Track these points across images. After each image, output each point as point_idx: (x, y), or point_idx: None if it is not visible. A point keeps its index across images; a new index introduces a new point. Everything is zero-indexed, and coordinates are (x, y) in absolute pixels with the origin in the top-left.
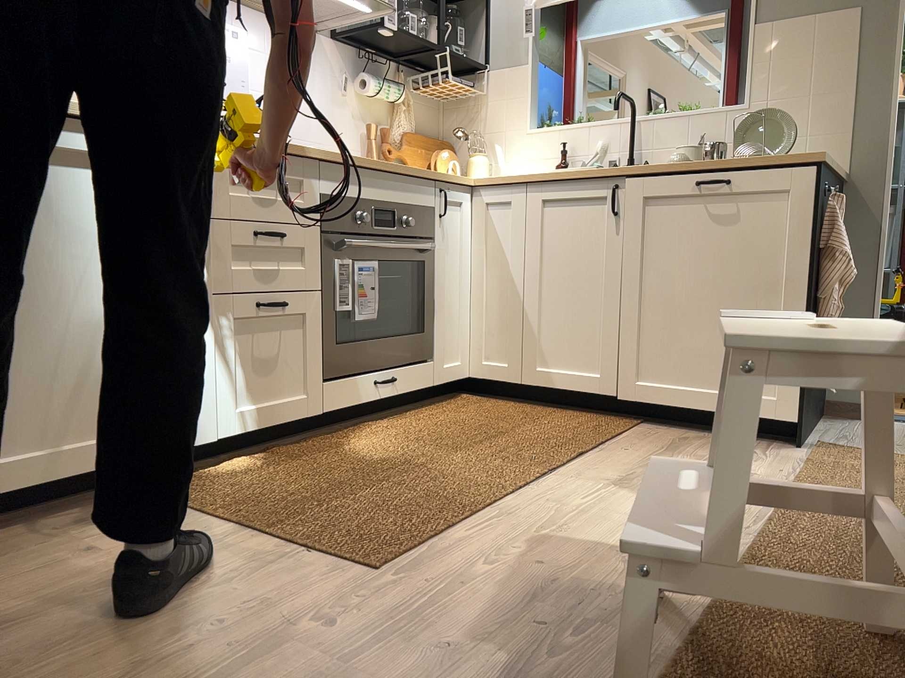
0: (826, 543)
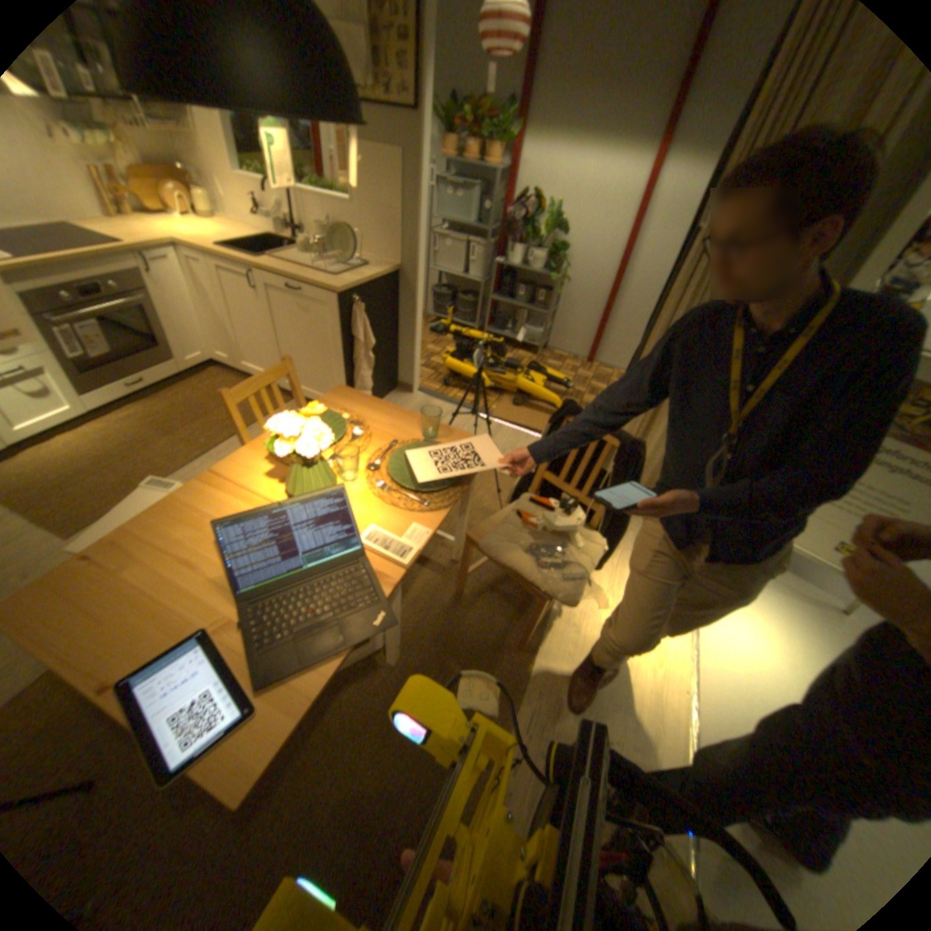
0: None
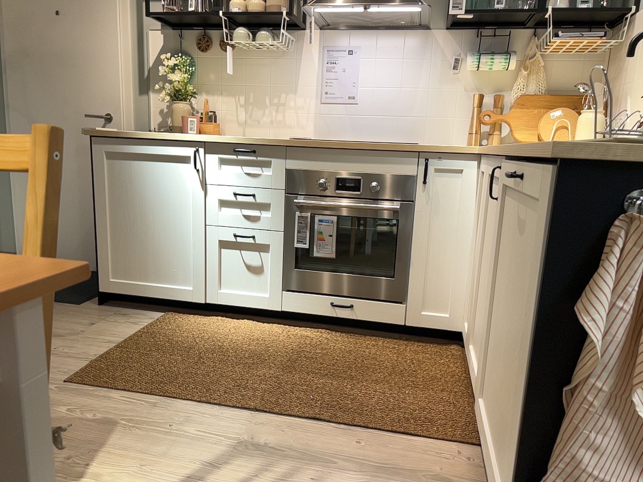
0: None
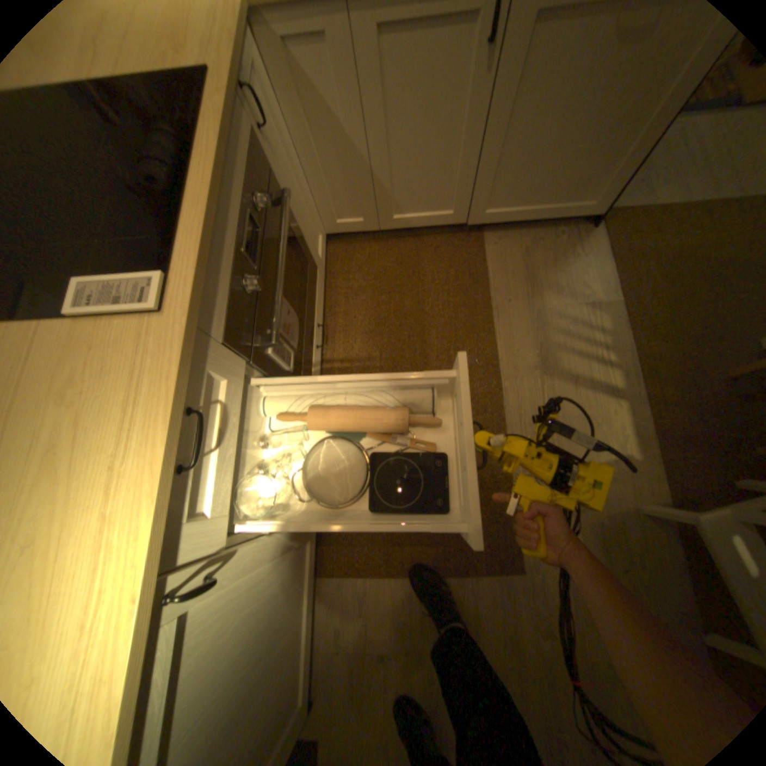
0: (684, 396)
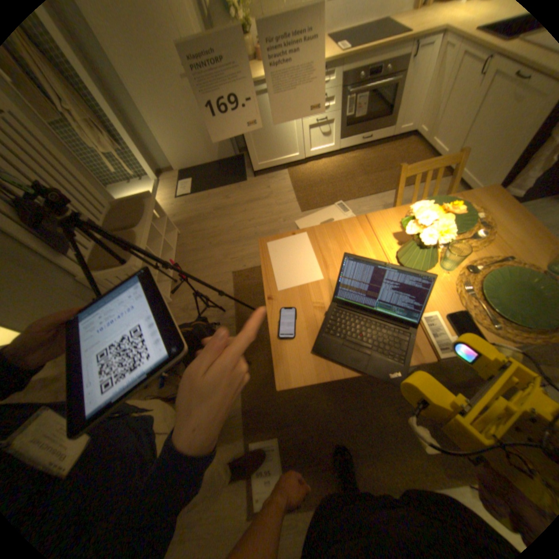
0: None
